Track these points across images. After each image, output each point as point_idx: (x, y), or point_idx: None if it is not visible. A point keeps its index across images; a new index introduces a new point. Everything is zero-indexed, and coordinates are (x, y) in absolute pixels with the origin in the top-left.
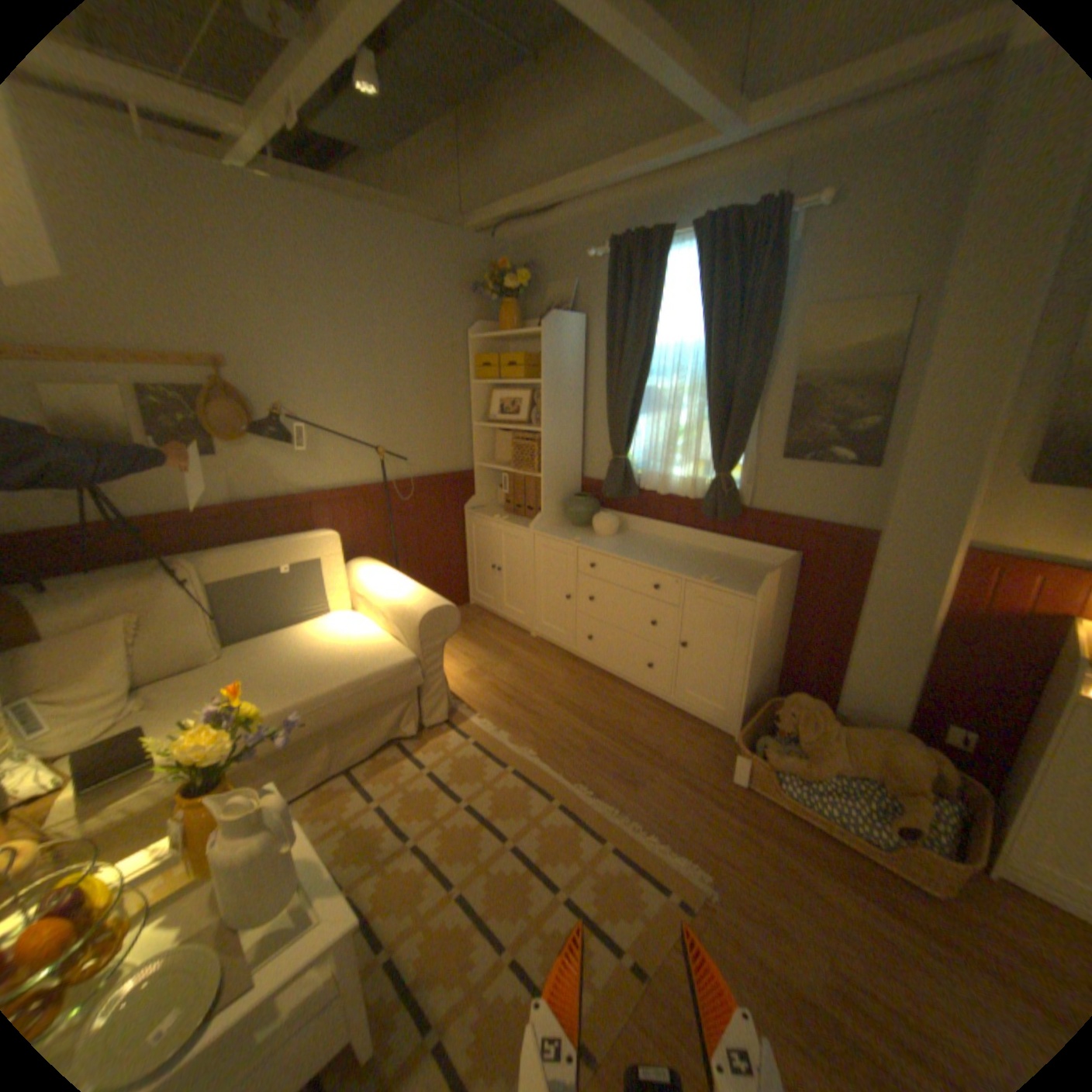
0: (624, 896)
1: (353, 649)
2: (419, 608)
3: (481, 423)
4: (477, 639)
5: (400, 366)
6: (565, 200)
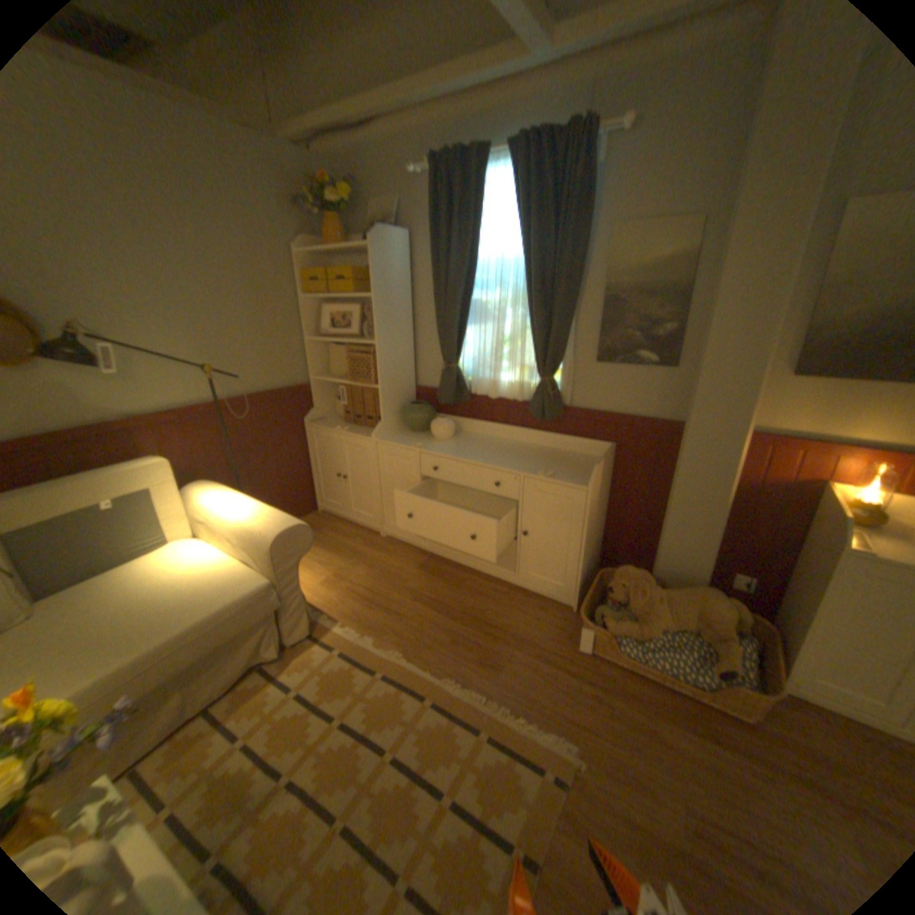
0: (504, 785)
1: (198, 584)
2: (269, 532)
3: (313, 337)
4: (329, 546)
5: (221, 281)
6: (380, 115)
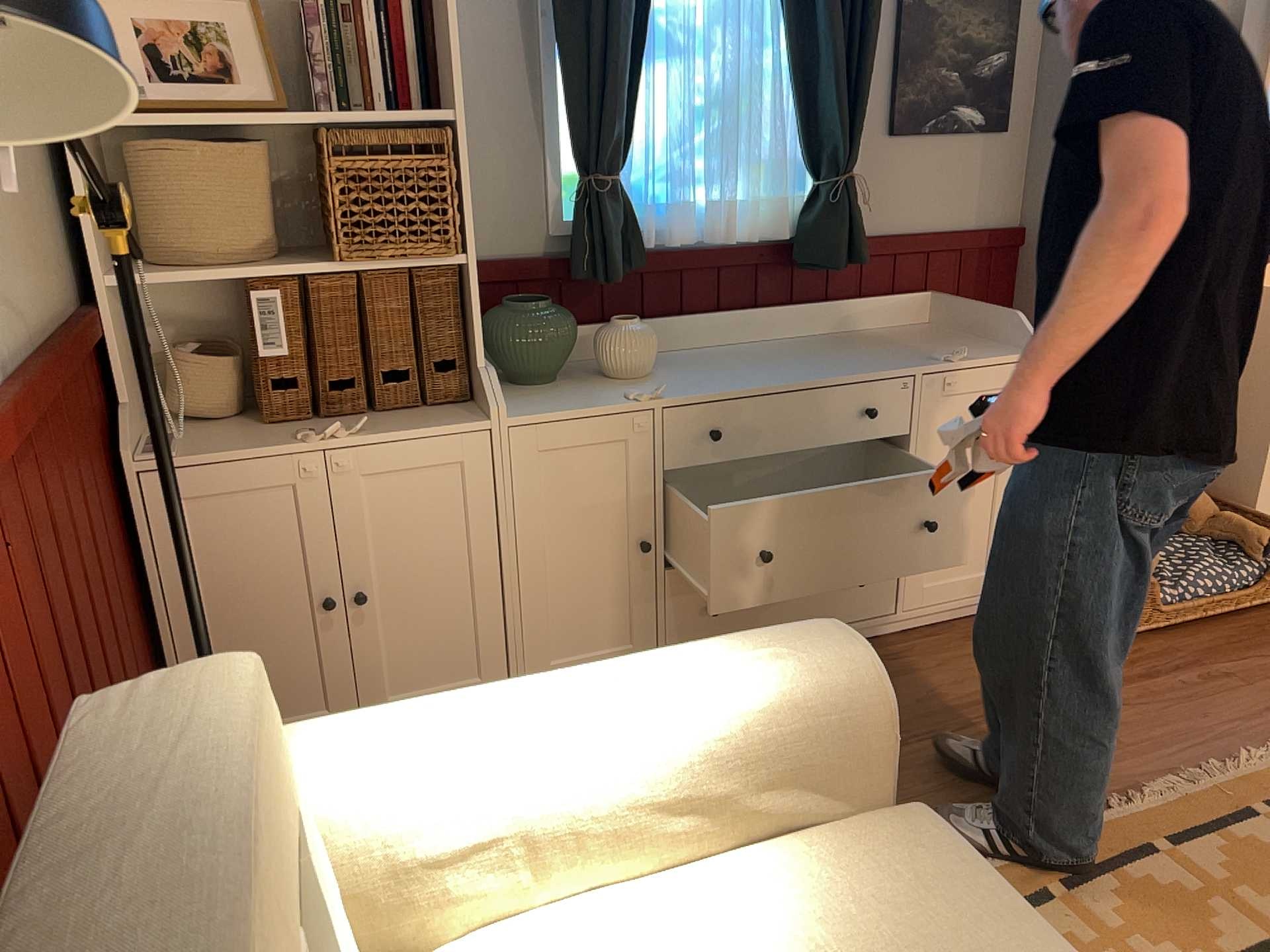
0: None
1: None
2: (838, 673)
3: None
4: None
5: None
6: None
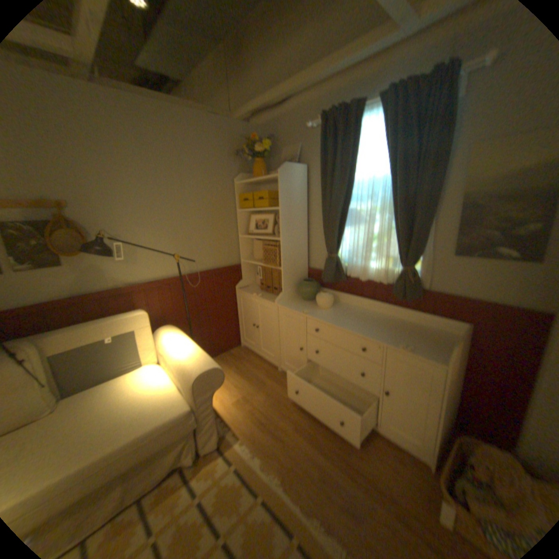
0: None
1: (145, 404)
2: (193, 372)
3: (244, 235)
4: (244, 374)
5: (190, 203)
6: (291, 94)
